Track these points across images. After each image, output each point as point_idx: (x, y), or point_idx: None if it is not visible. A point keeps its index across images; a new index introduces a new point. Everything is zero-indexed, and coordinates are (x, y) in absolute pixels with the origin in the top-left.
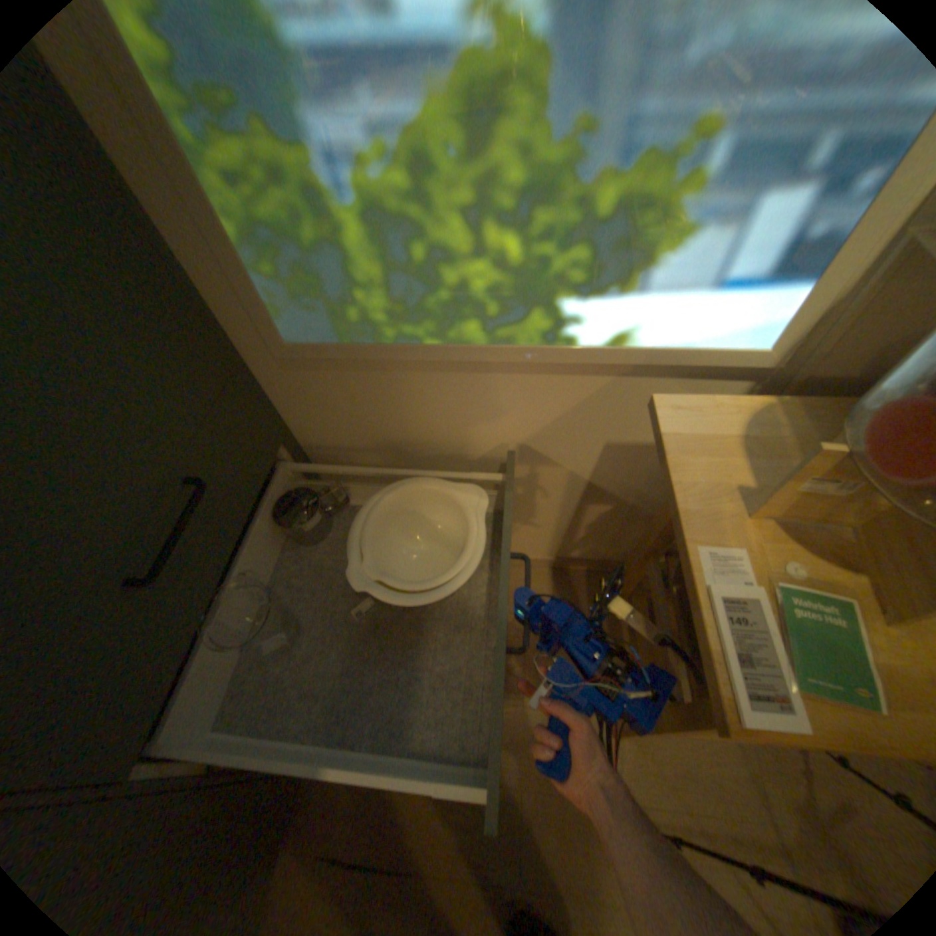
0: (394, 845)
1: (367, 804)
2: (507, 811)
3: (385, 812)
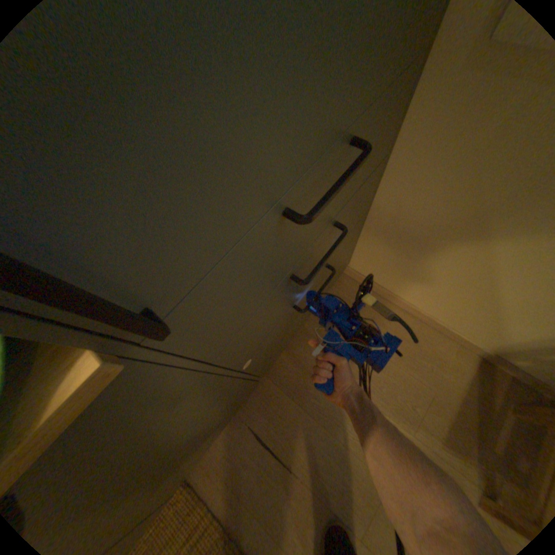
0: (294, 454)
1: (287, 421)
2: (374, 491)
3: (296, 432)
